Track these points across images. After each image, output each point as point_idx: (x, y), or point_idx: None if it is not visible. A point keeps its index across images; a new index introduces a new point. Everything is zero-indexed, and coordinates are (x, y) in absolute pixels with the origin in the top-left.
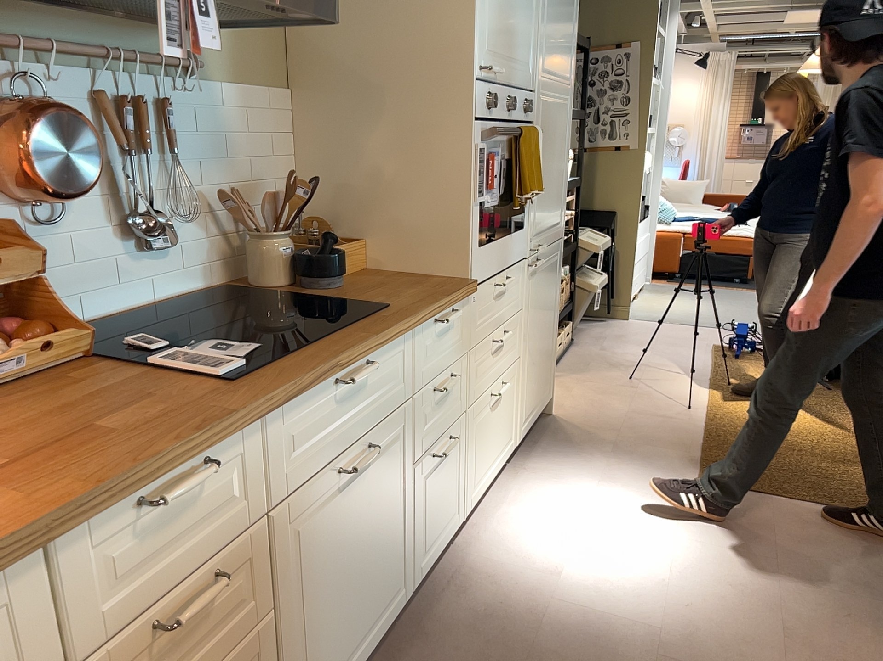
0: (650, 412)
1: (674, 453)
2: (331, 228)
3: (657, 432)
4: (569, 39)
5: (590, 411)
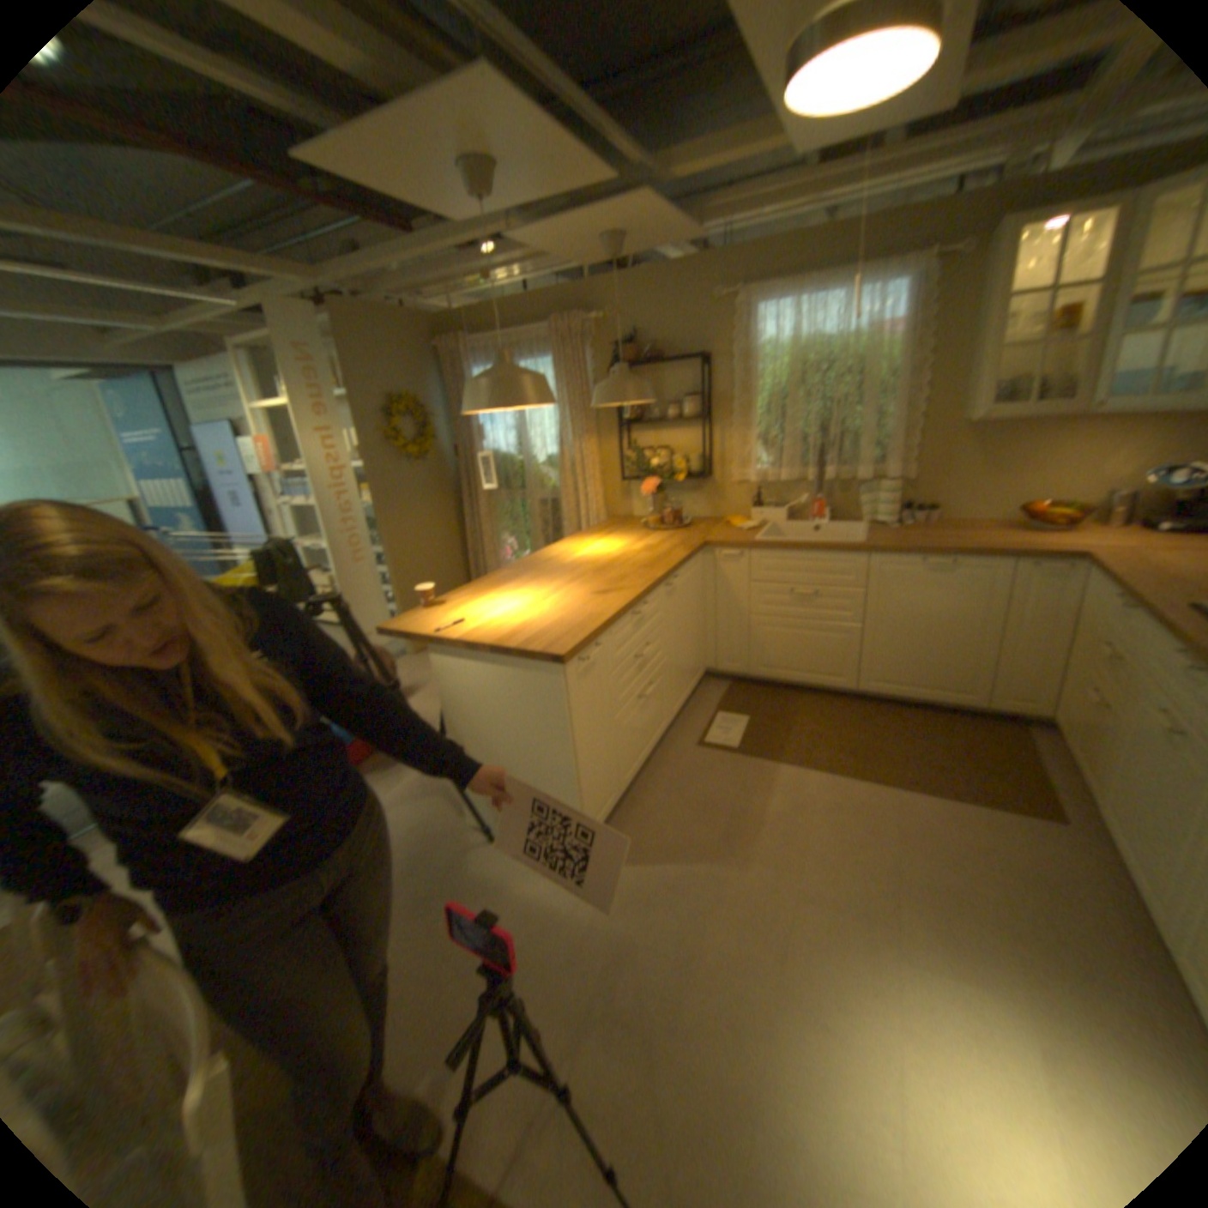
0: None
1: None
2: None
3: None
4: None
5: None
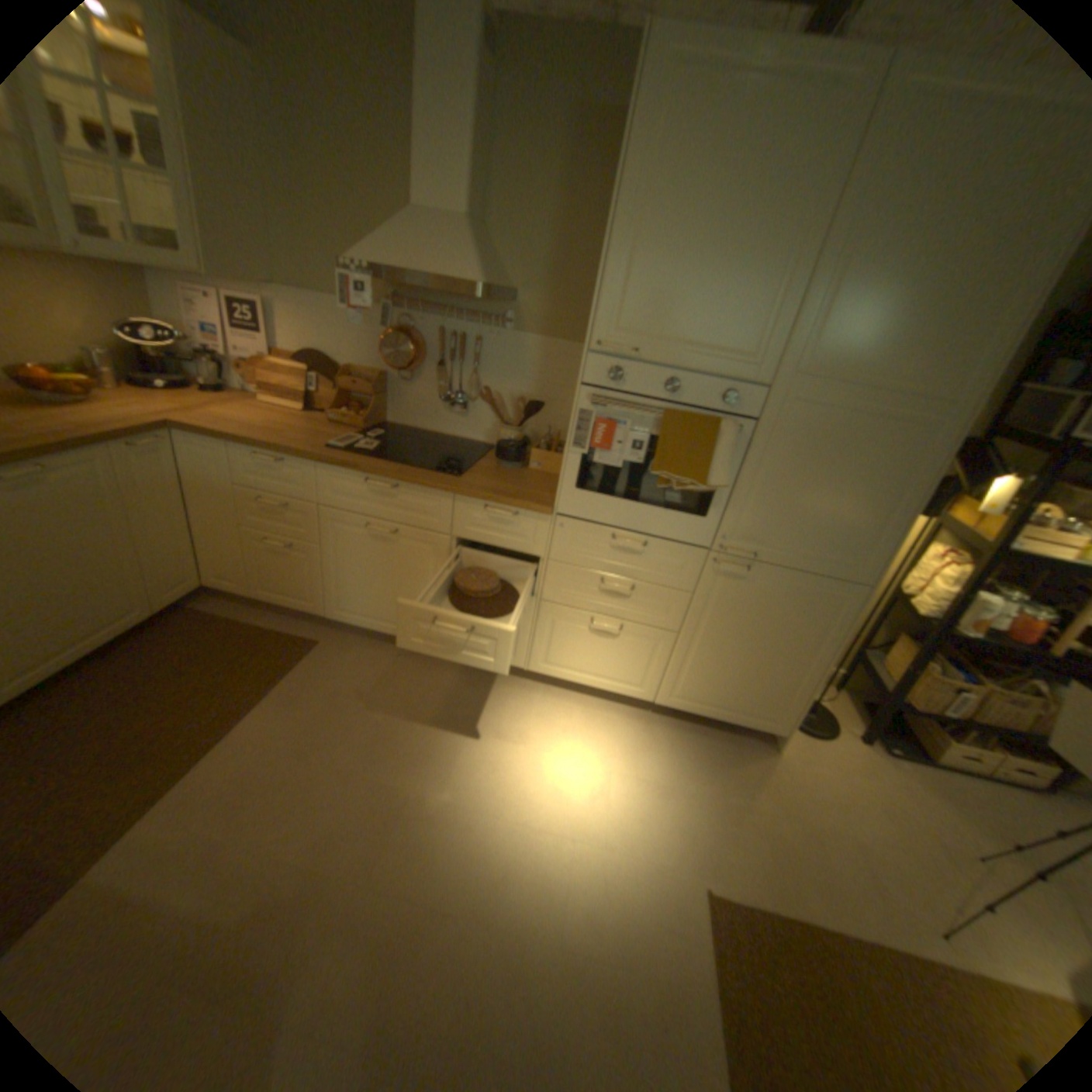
0: (878, 872)
1: (770, 883)
2: (554, 441)
3: (815, 869)
4: (957, 334)
5: (820, 794)
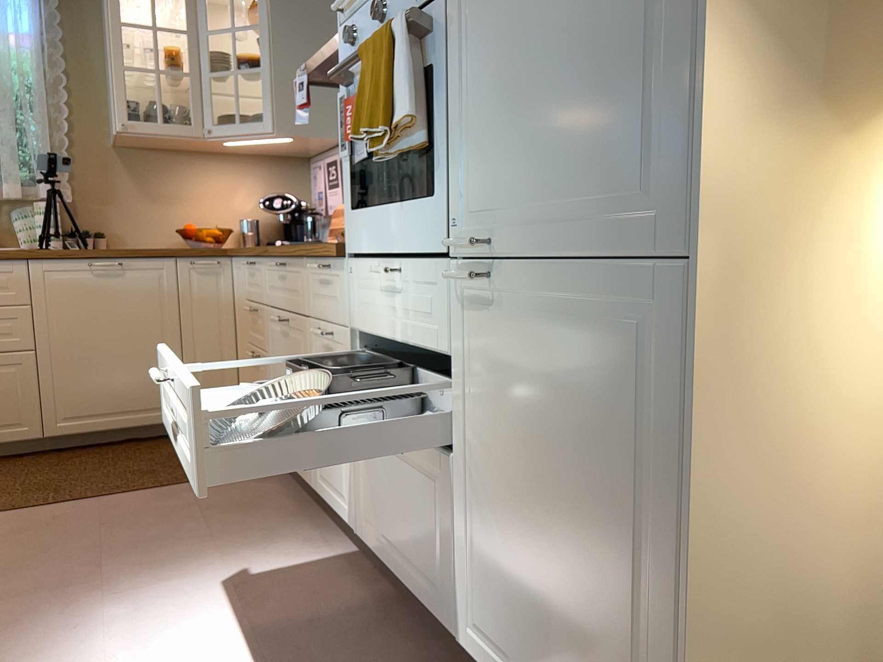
0: None
1: None
2: None
3: None
4: None
5: None
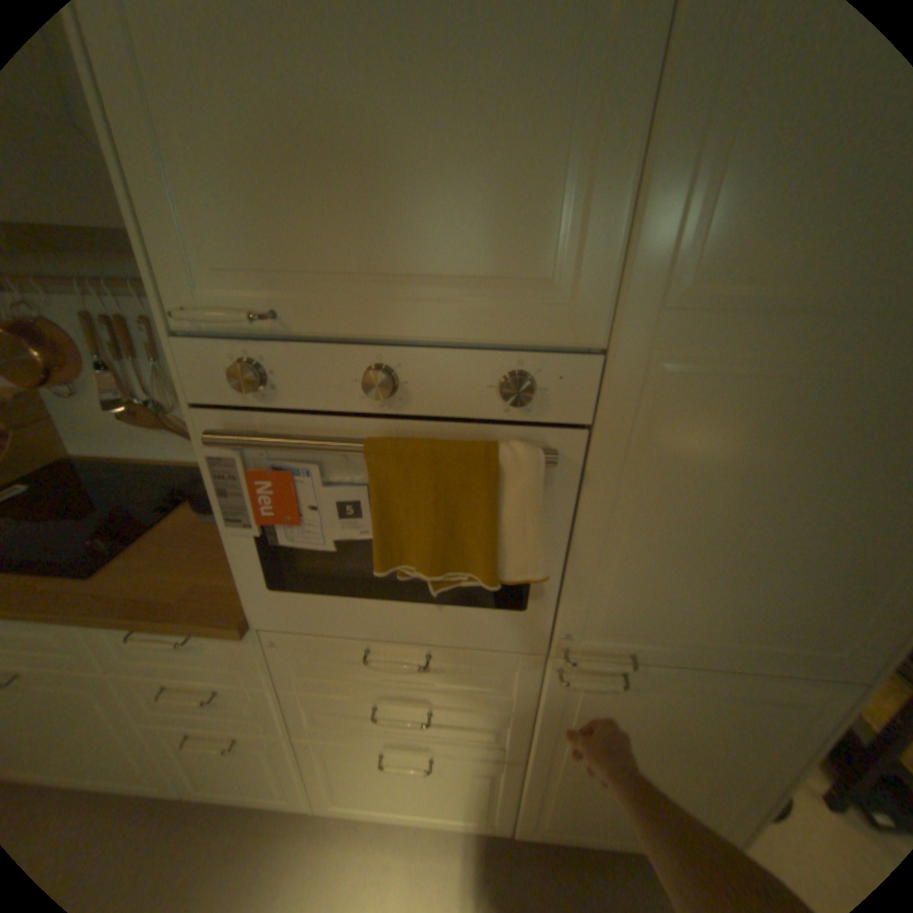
0: None
1: None
2: None
3: None
4: None
5: None
